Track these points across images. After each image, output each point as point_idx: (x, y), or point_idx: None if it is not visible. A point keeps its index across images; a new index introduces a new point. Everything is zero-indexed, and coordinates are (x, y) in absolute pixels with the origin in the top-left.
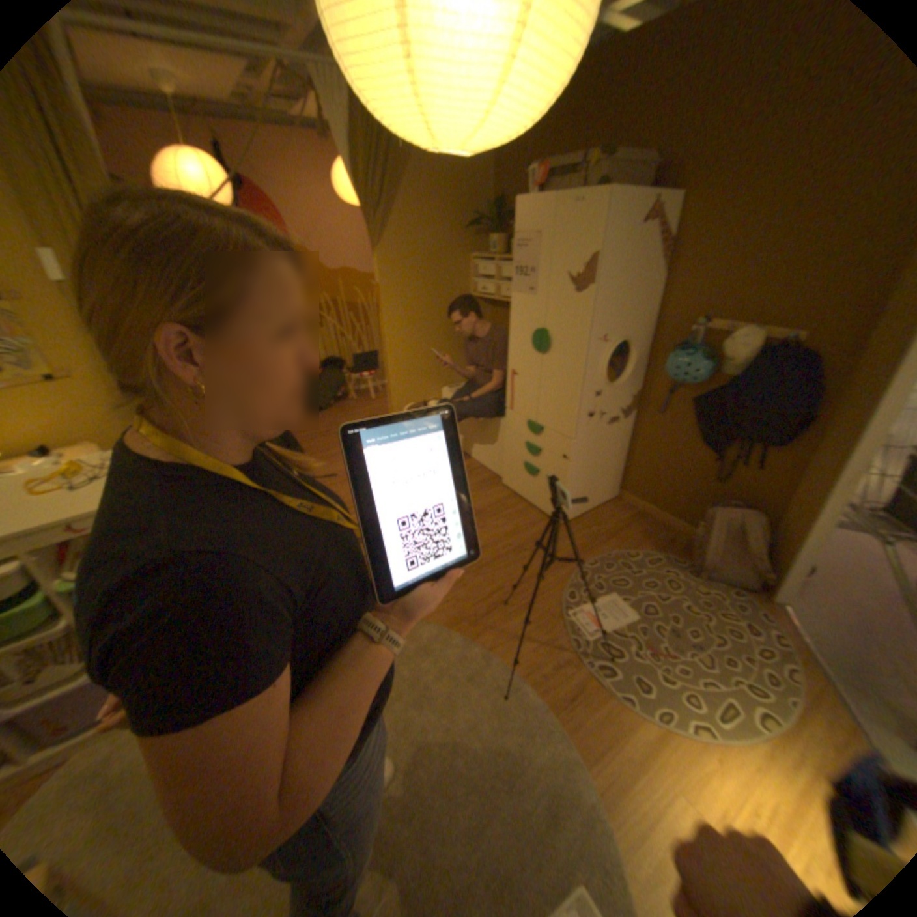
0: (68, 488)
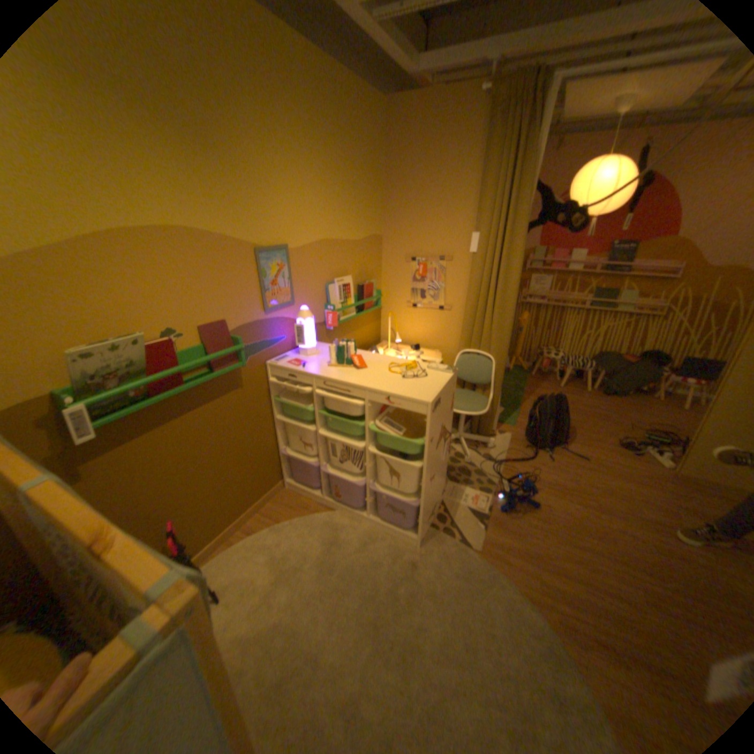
0: (404, 376)
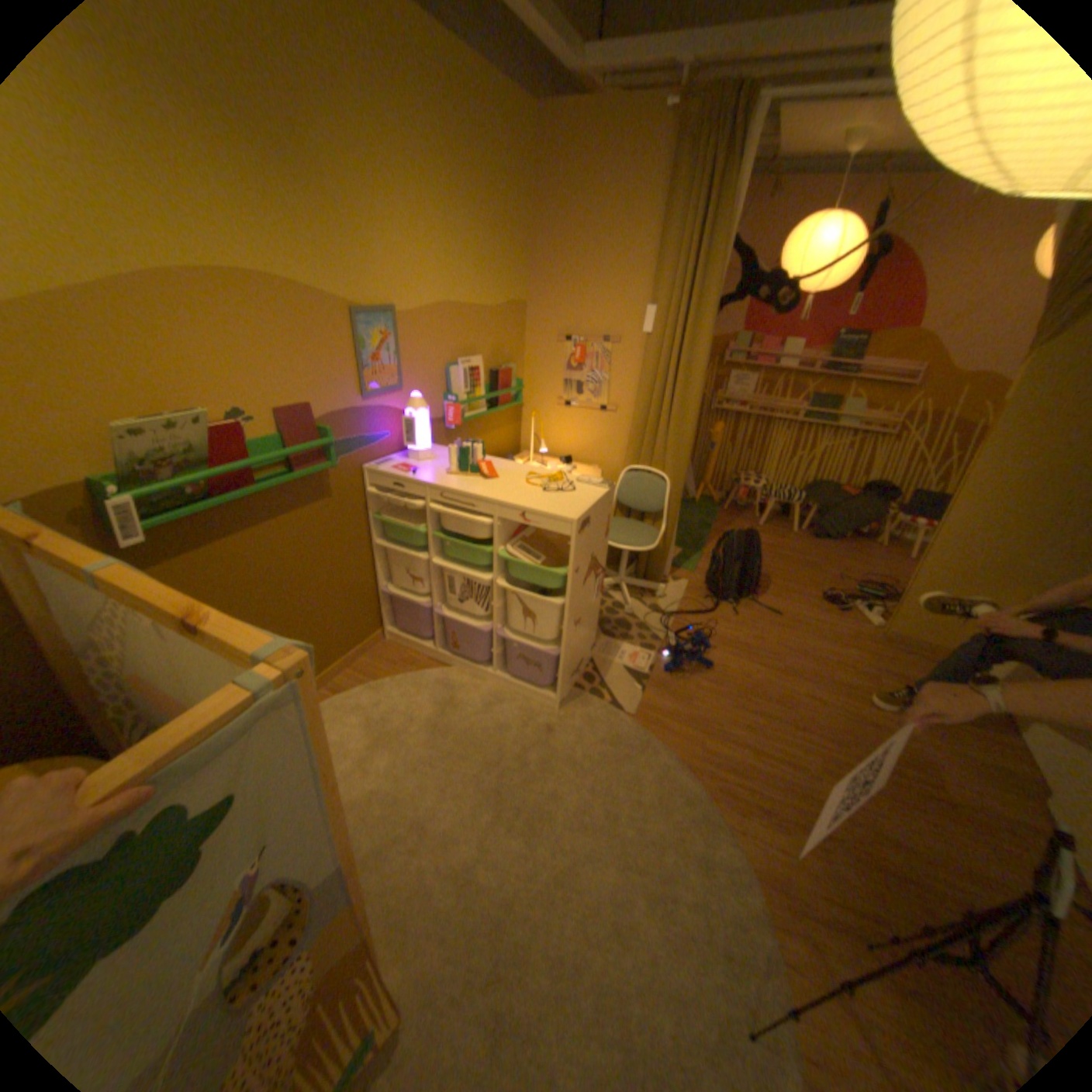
0: (546, 489)
